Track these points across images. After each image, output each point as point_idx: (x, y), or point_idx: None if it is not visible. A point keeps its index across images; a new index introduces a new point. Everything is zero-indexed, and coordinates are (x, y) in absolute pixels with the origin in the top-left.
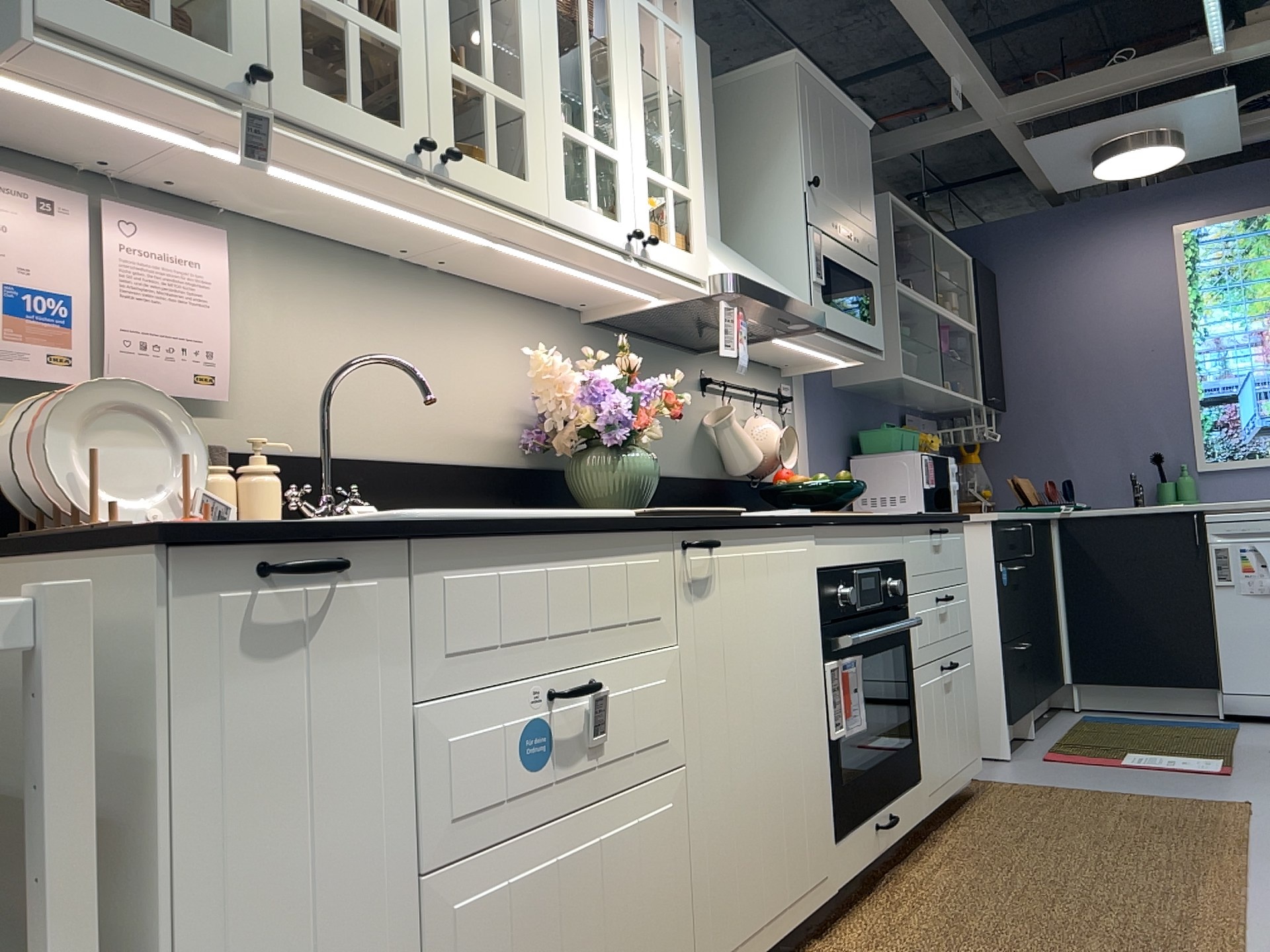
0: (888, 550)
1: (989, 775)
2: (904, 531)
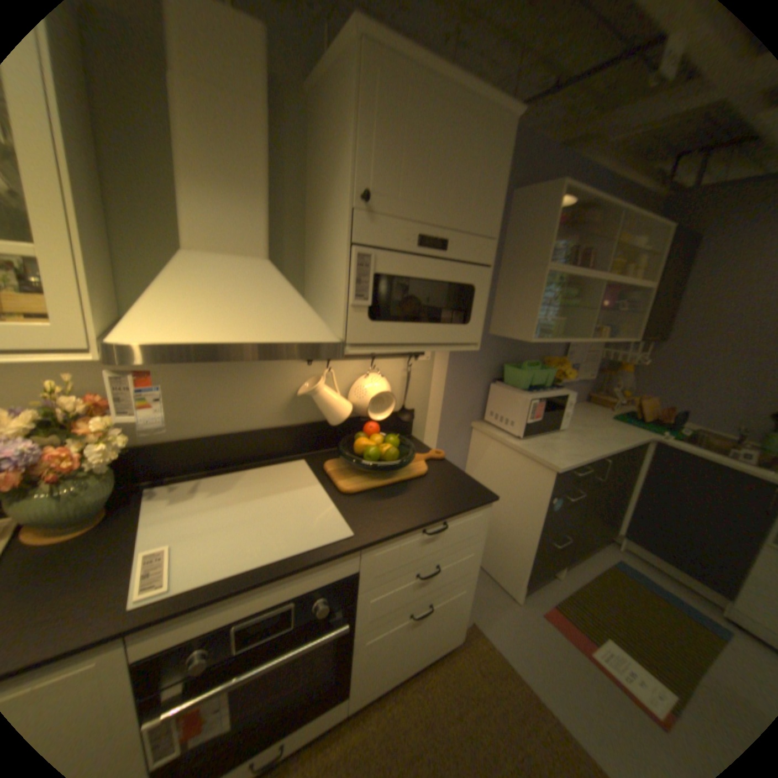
0: (319, 580)
1: (488, 624)
2: (362, 551)
